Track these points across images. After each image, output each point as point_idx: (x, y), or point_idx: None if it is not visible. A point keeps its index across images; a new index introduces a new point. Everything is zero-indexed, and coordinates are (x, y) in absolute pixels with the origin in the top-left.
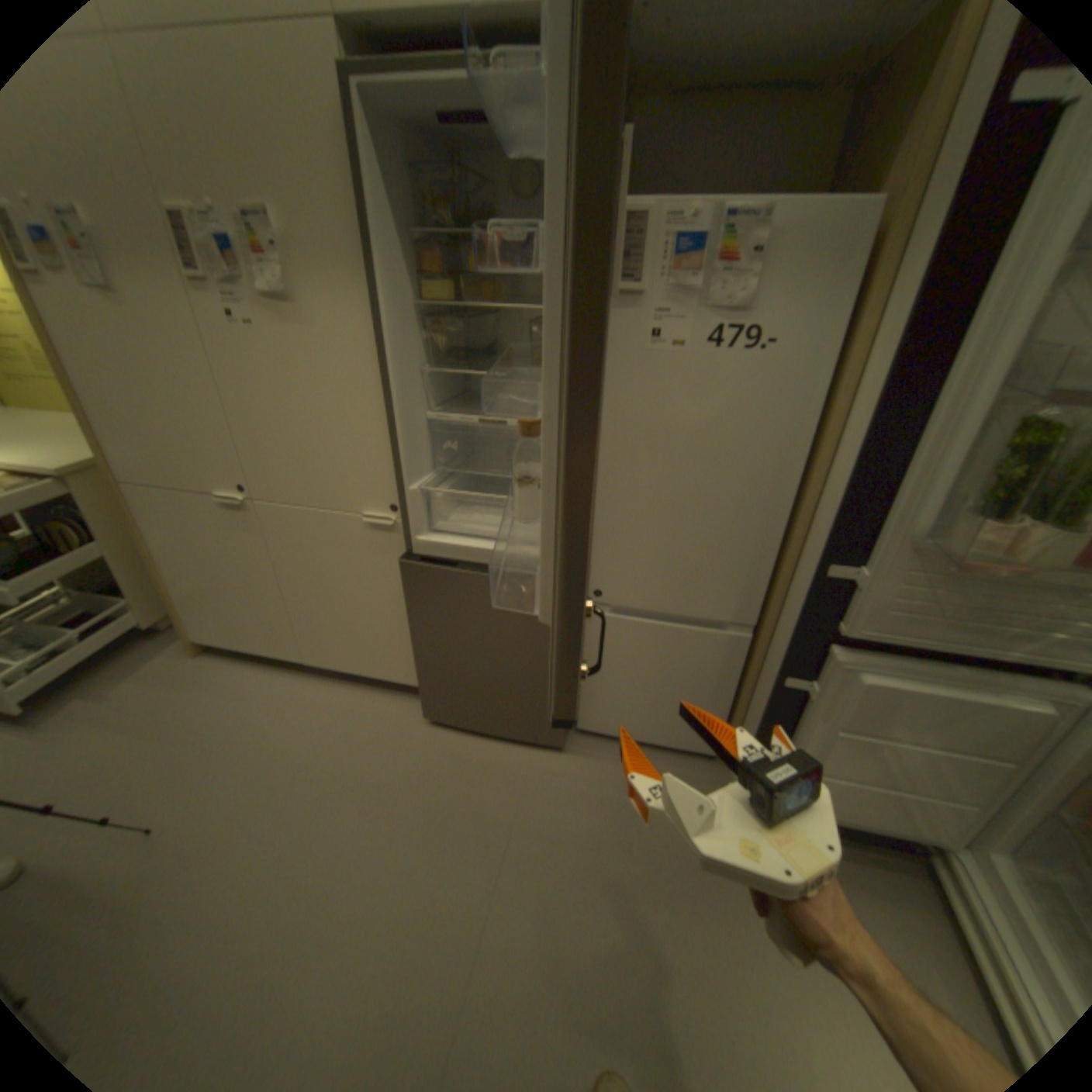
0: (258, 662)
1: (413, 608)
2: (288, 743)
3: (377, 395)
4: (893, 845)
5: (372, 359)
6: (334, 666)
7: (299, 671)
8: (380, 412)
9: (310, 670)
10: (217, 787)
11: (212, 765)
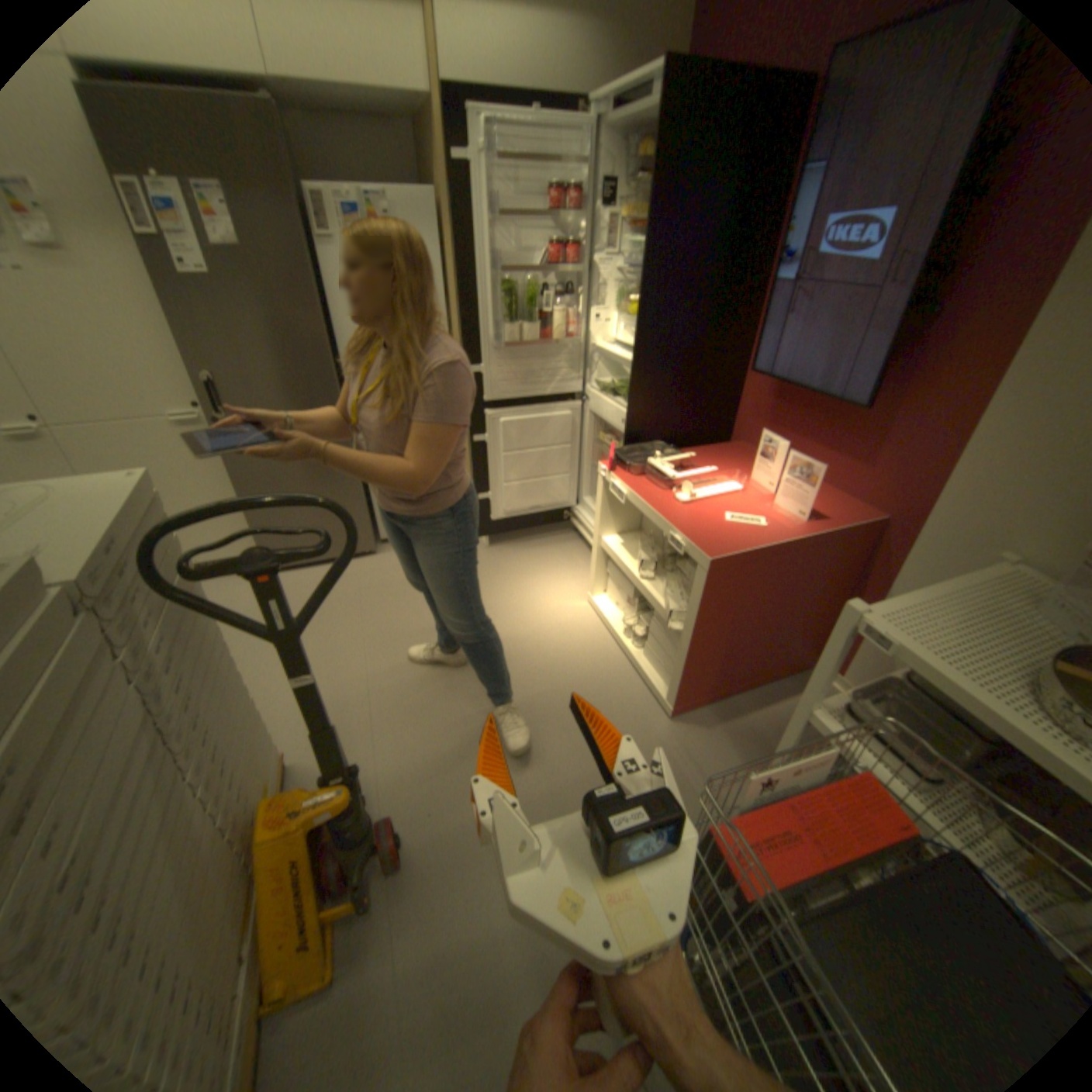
0: None
1: (237, 475)
2: None
3: (162, 317)
4: (554, 521)
5: (152, 290)
6: None
7: None
8: (167, 329)
9: None
10: None
11: None
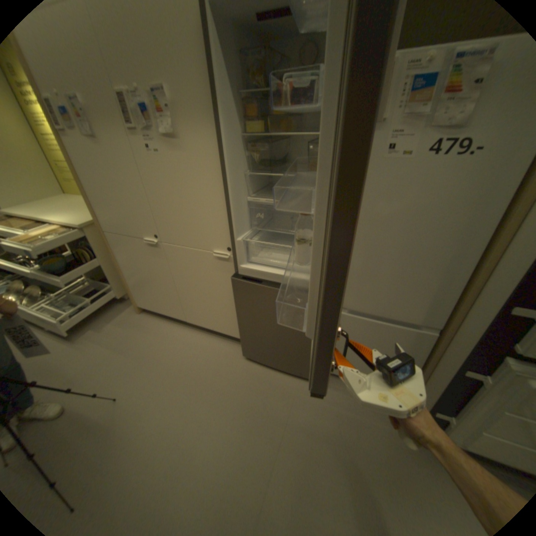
0: (167, 318)
1: (238, 302)
2: (178, 362)
3: (221, 188)
4: None
5: (218, 168)
6: (200, 325)
7: (184, 325)
8: (222, 197)
9: (190, 324)
10: (145, 381)
11: (144, 369)
